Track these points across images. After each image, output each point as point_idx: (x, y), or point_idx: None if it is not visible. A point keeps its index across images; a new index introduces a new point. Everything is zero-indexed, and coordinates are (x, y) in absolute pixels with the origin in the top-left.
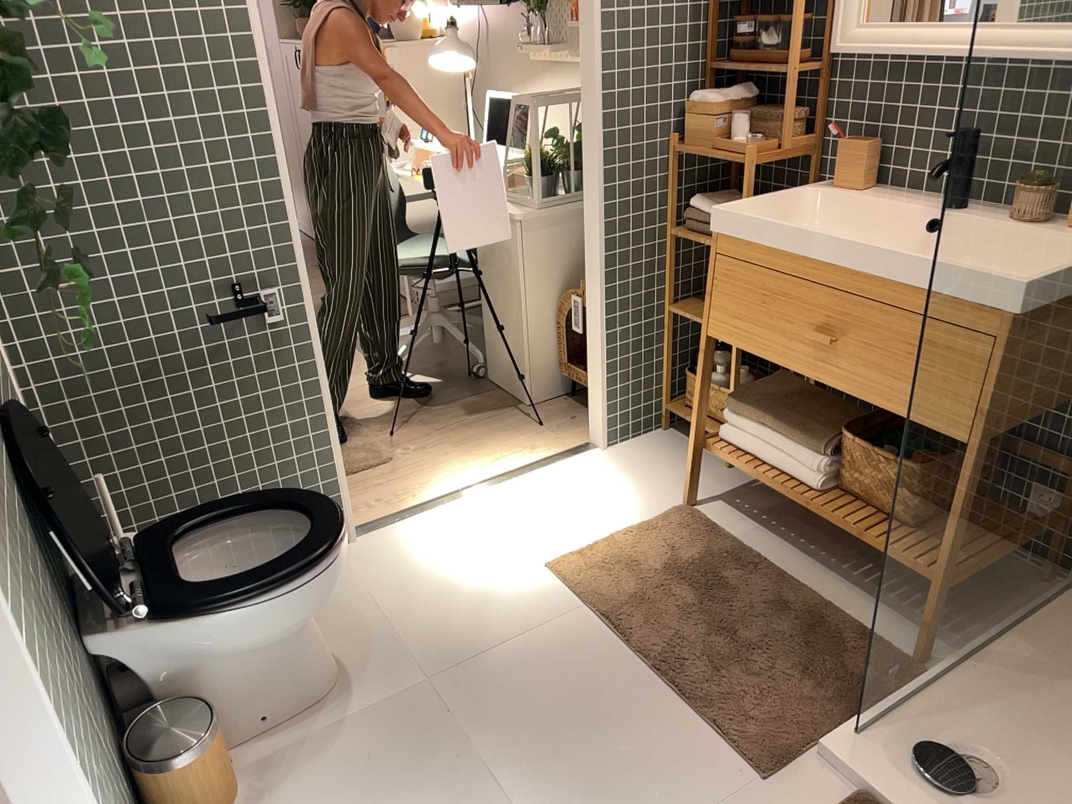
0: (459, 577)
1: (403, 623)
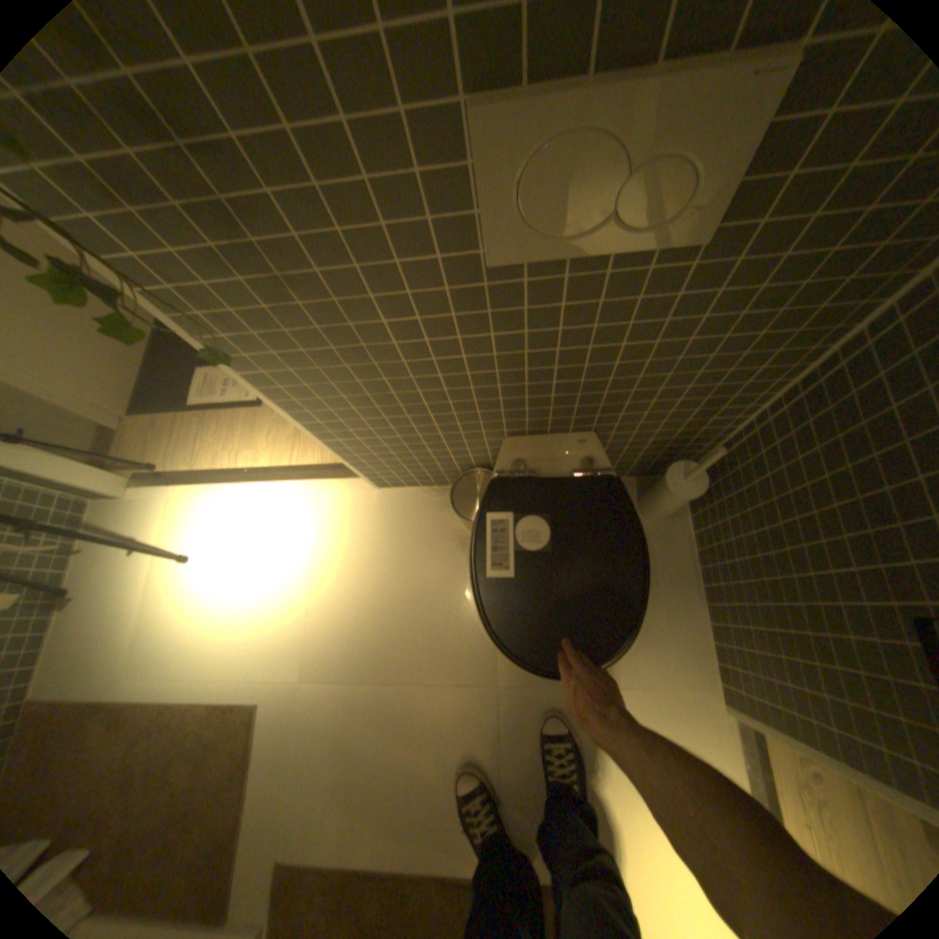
0: (610, 791)
1: None
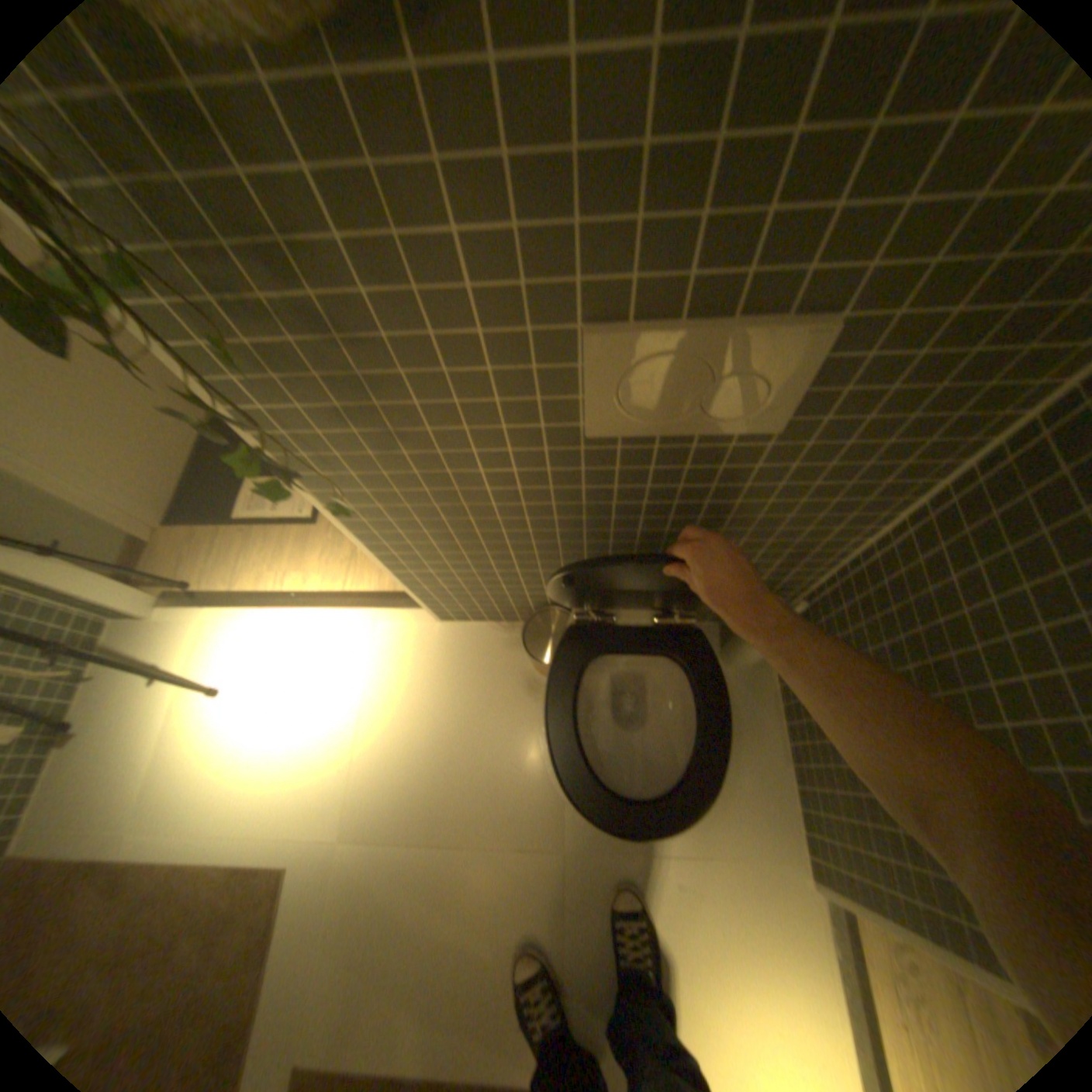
0: (688, 981)
1: (646, 876)
